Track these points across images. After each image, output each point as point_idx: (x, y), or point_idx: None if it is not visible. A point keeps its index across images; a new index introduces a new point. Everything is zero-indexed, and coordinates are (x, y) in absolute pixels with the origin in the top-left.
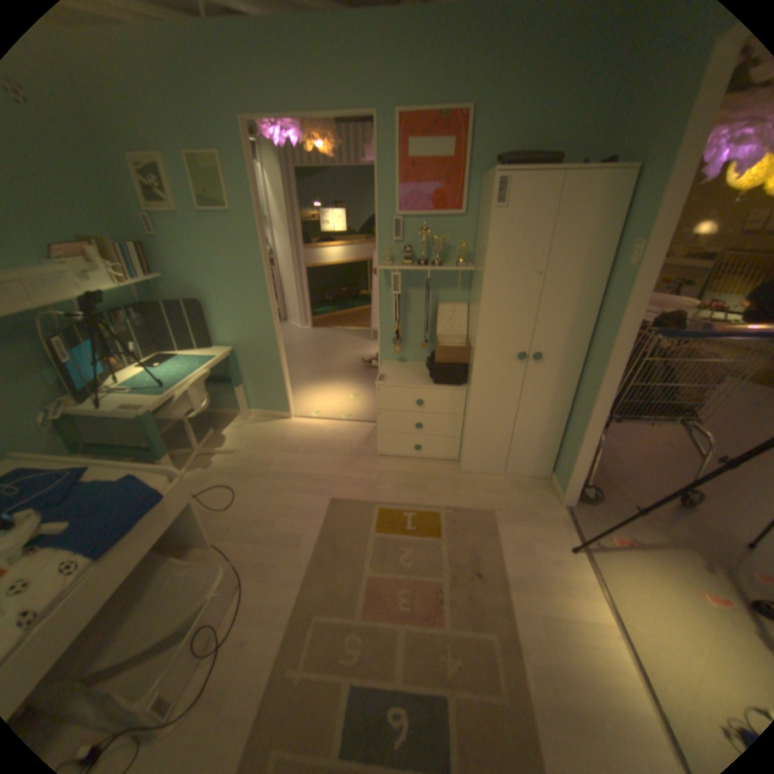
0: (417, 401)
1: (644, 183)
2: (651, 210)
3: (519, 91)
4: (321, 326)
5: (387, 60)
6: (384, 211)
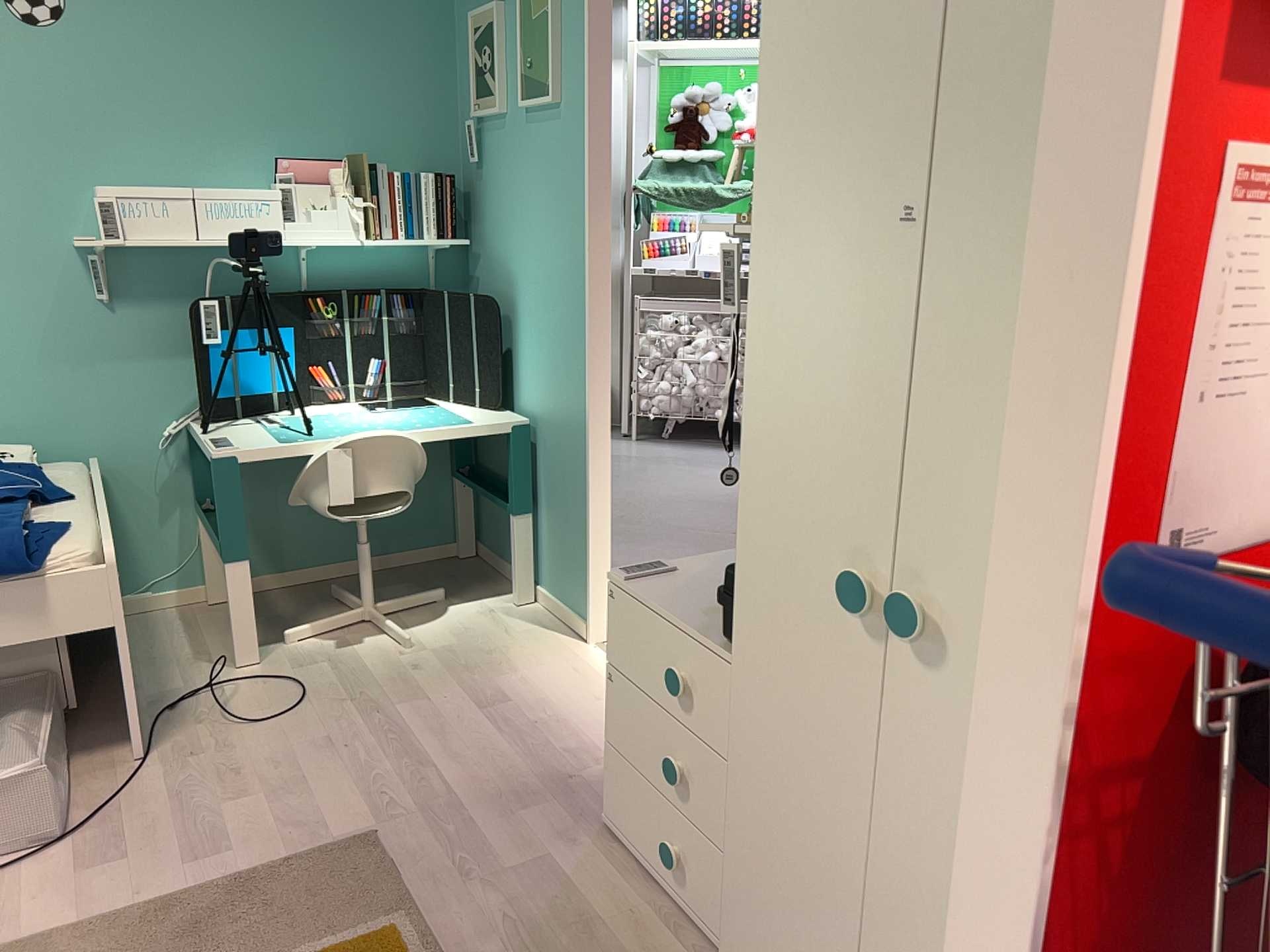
0: (670, 675)
1: None
2: None
3: None
4: None
5: None
6: None
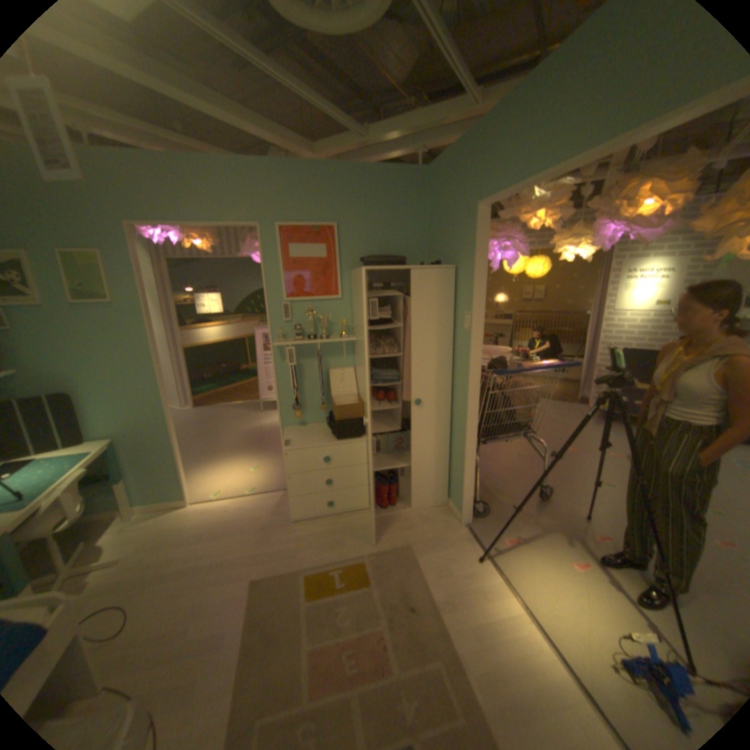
0: (324, 459)
1: (460, 277)
2: (469, 294)
3: (367, 216)
4: (204, 405)
5: (265, 190)
6: (273, 298)
